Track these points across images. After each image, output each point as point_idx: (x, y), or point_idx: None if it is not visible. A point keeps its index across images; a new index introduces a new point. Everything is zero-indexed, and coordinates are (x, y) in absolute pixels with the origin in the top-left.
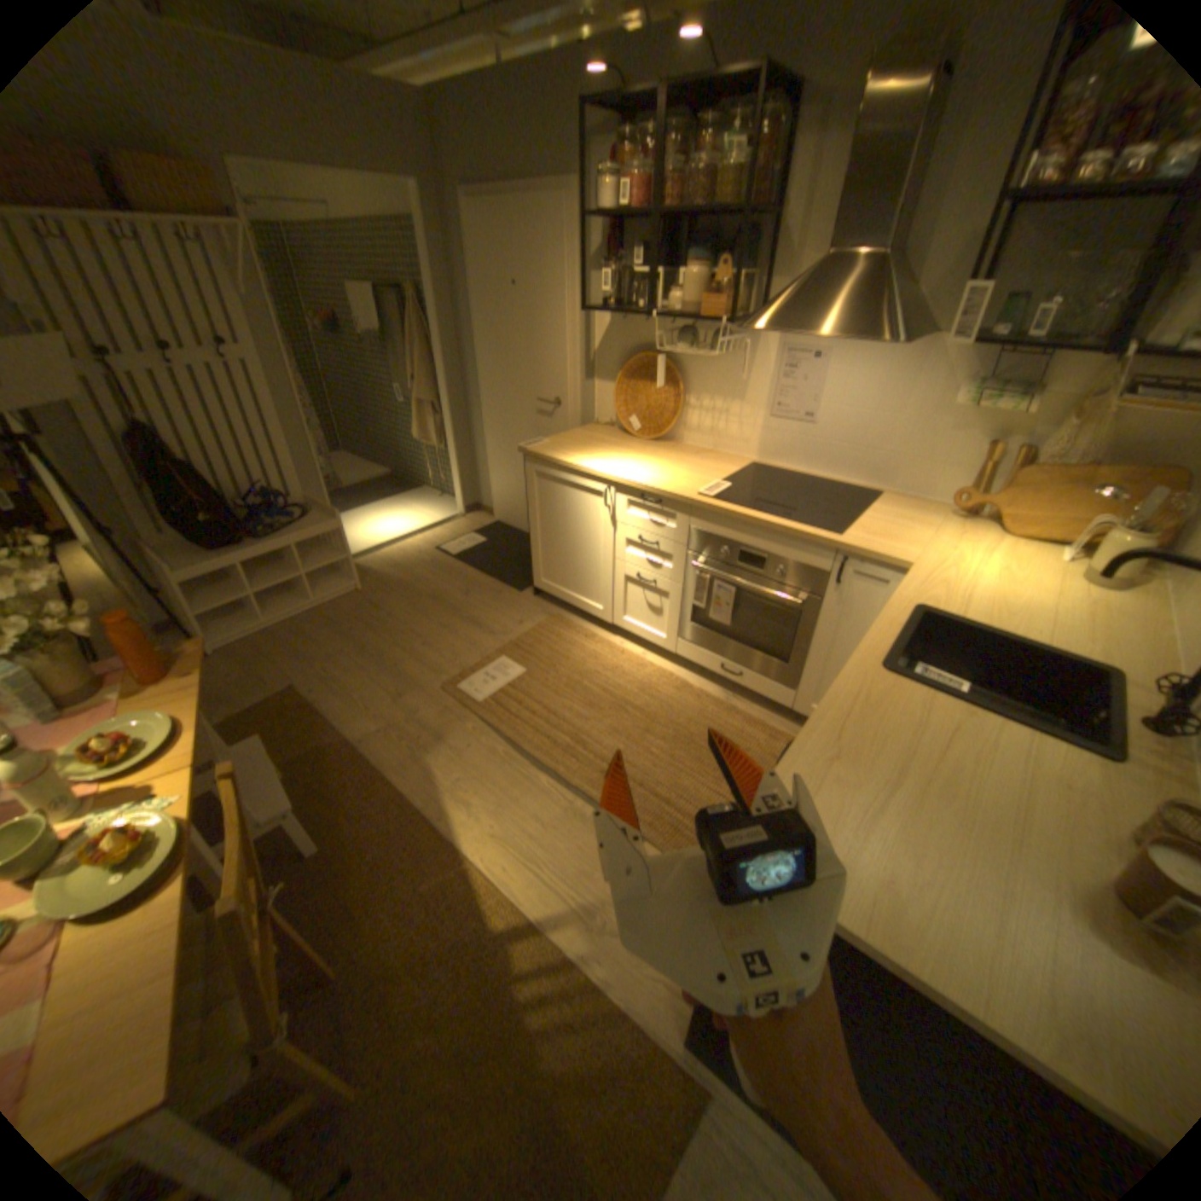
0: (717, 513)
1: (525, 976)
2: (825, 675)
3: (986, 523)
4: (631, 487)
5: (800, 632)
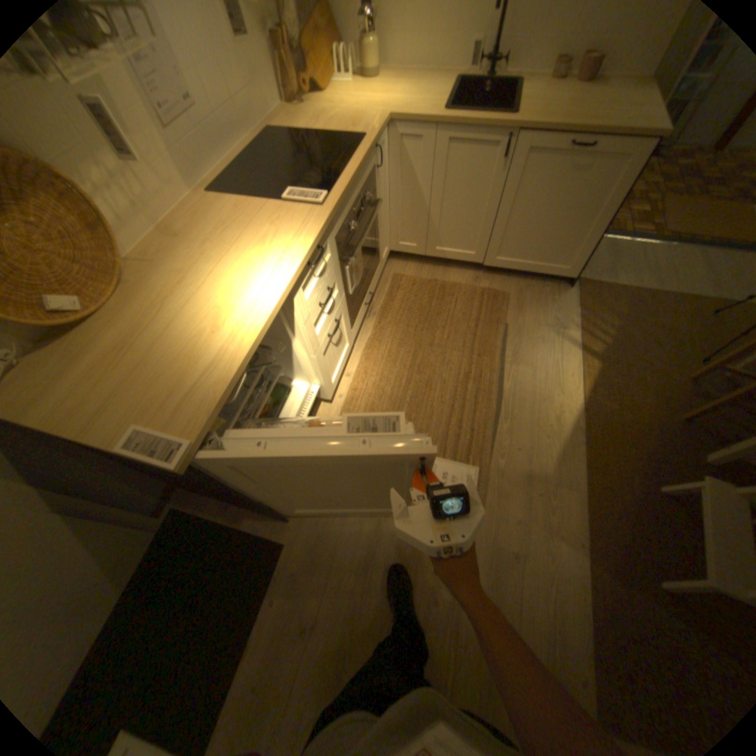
0: (343, 197)
1: (600, 342)
2: (380, 235)
3: (305, 98)
4: (302, 266)
5: (373, 226)
